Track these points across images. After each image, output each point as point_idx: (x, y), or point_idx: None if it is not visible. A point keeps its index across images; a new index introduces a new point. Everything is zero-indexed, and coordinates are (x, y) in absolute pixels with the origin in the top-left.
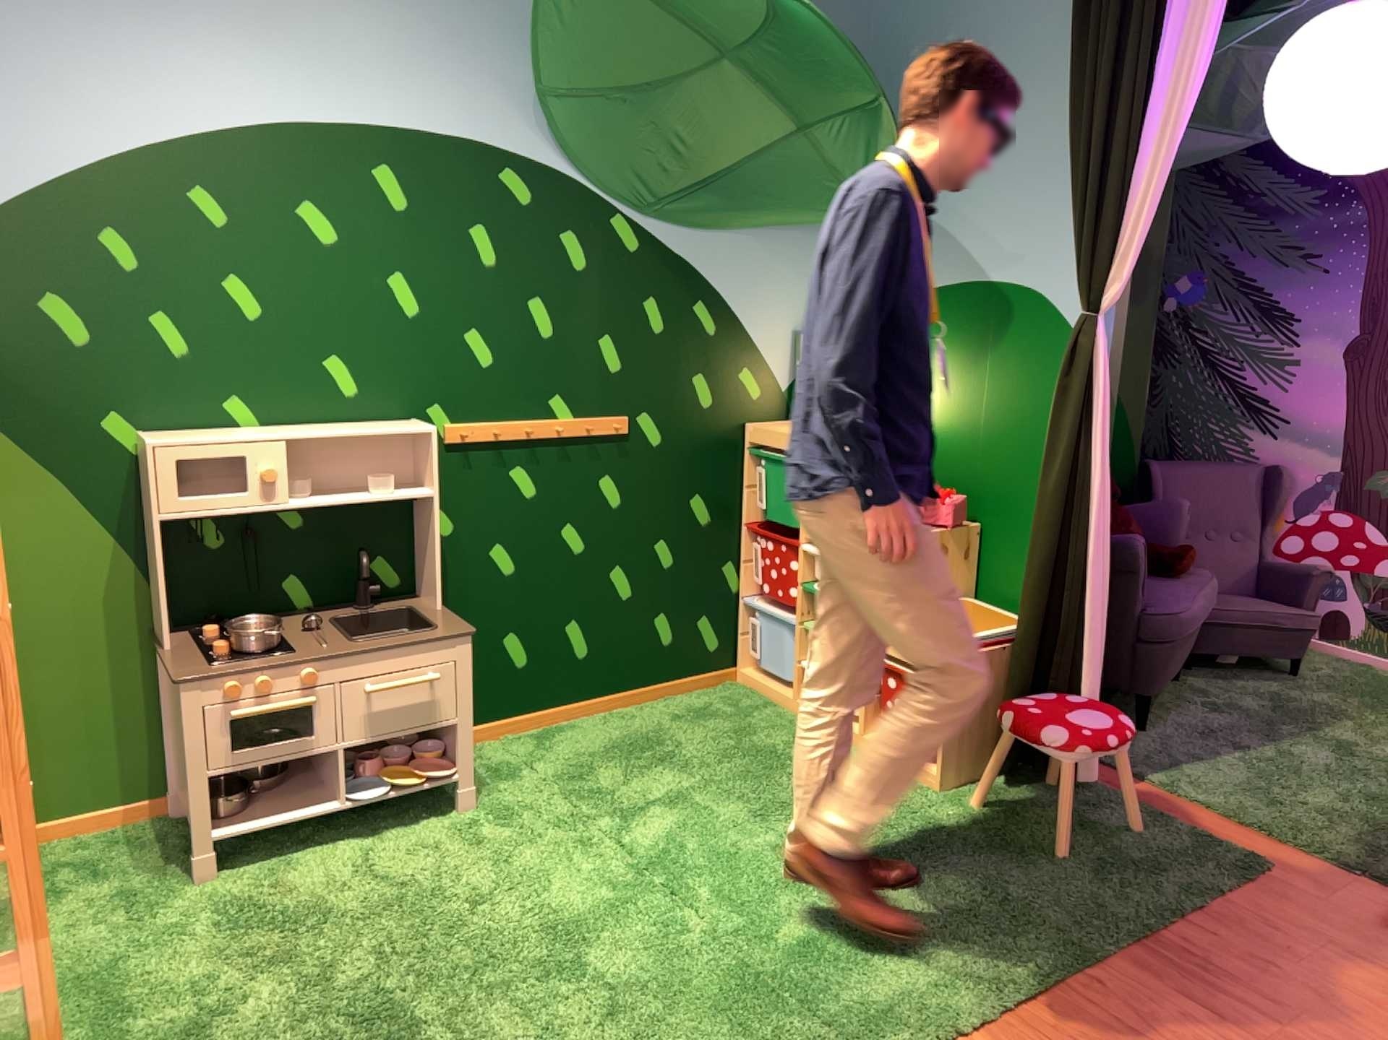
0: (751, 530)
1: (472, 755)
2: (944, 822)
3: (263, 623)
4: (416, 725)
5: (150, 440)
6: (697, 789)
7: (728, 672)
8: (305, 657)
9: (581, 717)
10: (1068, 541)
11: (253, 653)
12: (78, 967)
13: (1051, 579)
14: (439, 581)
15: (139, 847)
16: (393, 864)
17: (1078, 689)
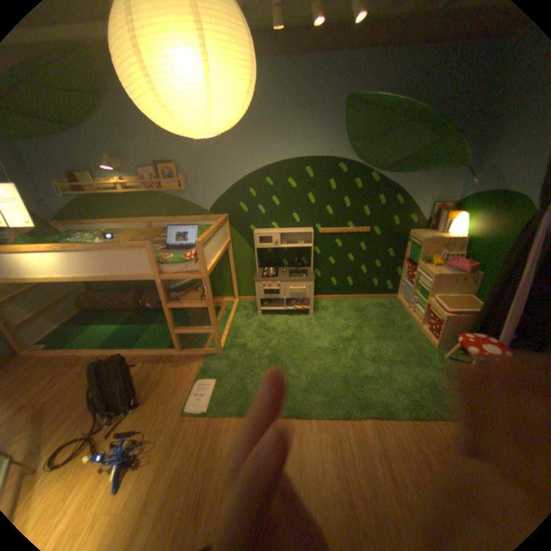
0: (405, 260)
1: (312, 305)
2: (431, 359)
3: (276, 269)
4: (300, 297)
5: (254, 233)
6: (365, 326)
7: (394, 295)
8: (277, 280)
9: (349, 299)
10: (506, 291)
11: (268, 277)
12: (234, 326)
13: (494, 302)
14: (315, 264)
15: (253, 306)
16: (291, 323)
17: (498, 337)
